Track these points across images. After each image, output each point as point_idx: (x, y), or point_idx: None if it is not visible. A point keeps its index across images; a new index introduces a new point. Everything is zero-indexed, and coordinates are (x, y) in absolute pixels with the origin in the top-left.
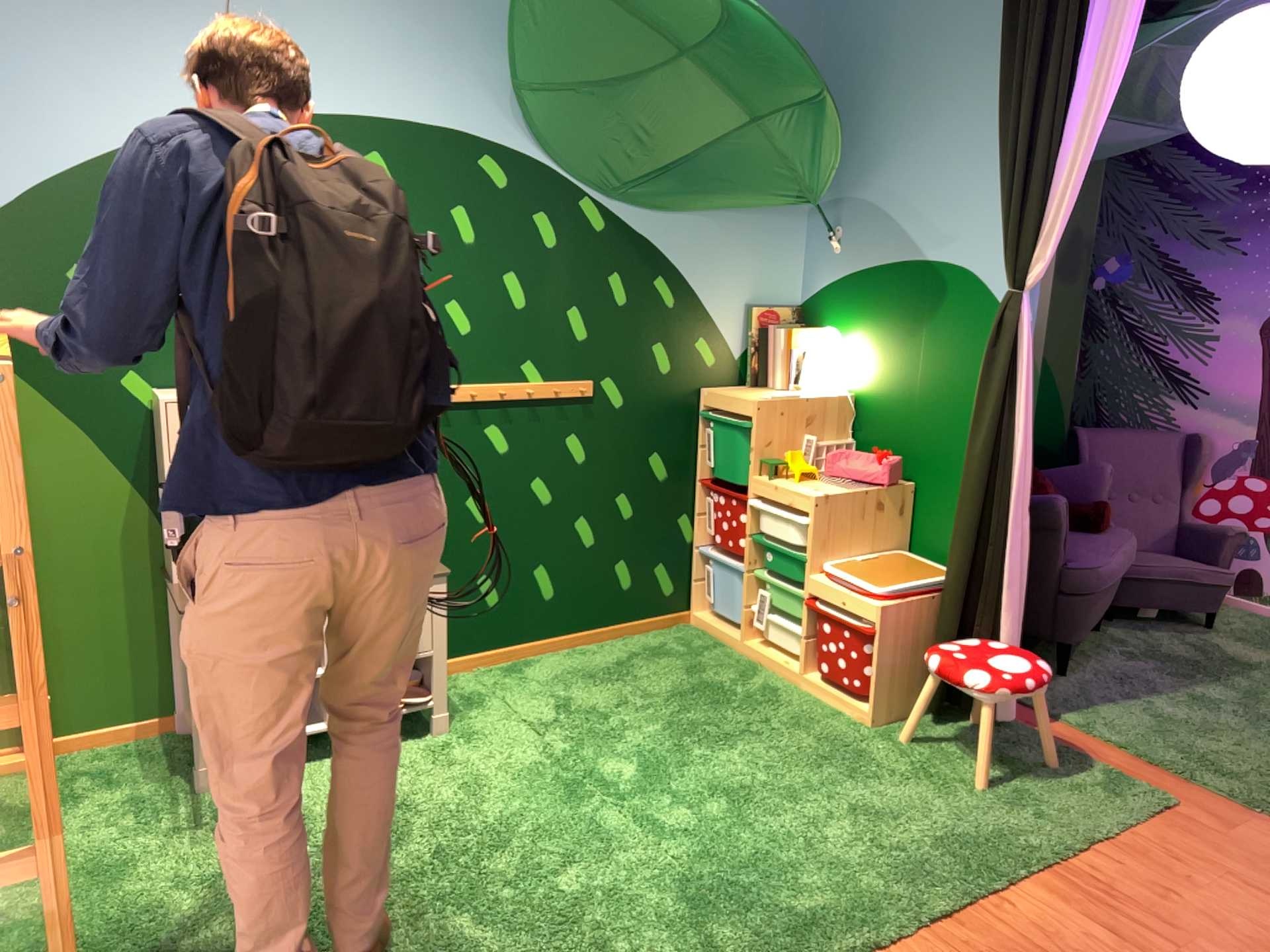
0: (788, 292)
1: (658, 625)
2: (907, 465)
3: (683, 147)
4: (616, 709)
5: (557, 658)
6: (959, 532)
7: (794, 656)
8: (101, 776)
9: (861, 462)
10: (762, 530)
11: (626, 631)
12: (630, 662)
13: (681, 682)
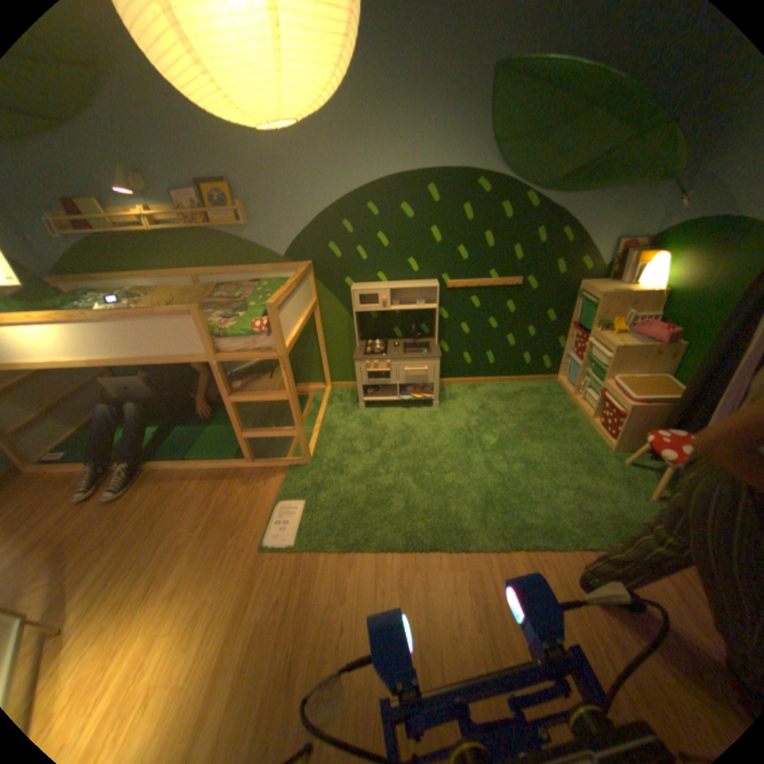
0: (651, 228)
1: (540, 381)
2: (690, 334)
3: (591, 153)
4: (501, 416)
5: (490, 387)
6: (698, 383)
7: (594, 411)
8: (336, 399)
9: (660, 329)
10: (594, 353)
11: (524, 381)
12: (519, 396)
13: (535, 410)
